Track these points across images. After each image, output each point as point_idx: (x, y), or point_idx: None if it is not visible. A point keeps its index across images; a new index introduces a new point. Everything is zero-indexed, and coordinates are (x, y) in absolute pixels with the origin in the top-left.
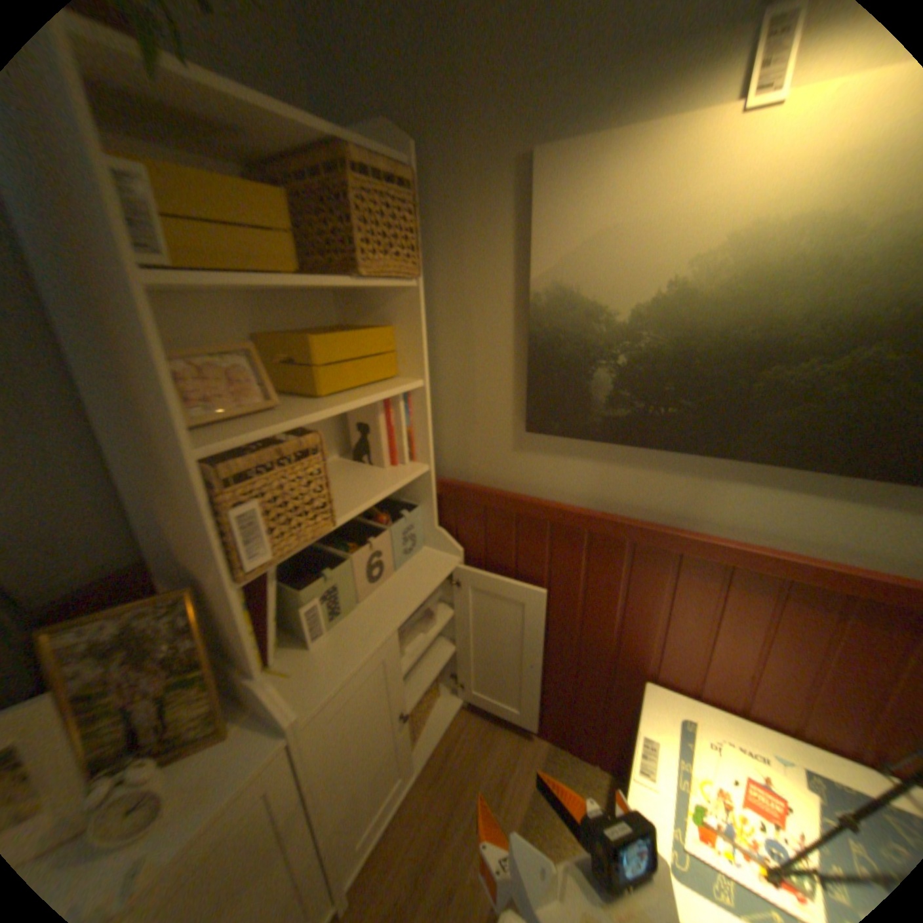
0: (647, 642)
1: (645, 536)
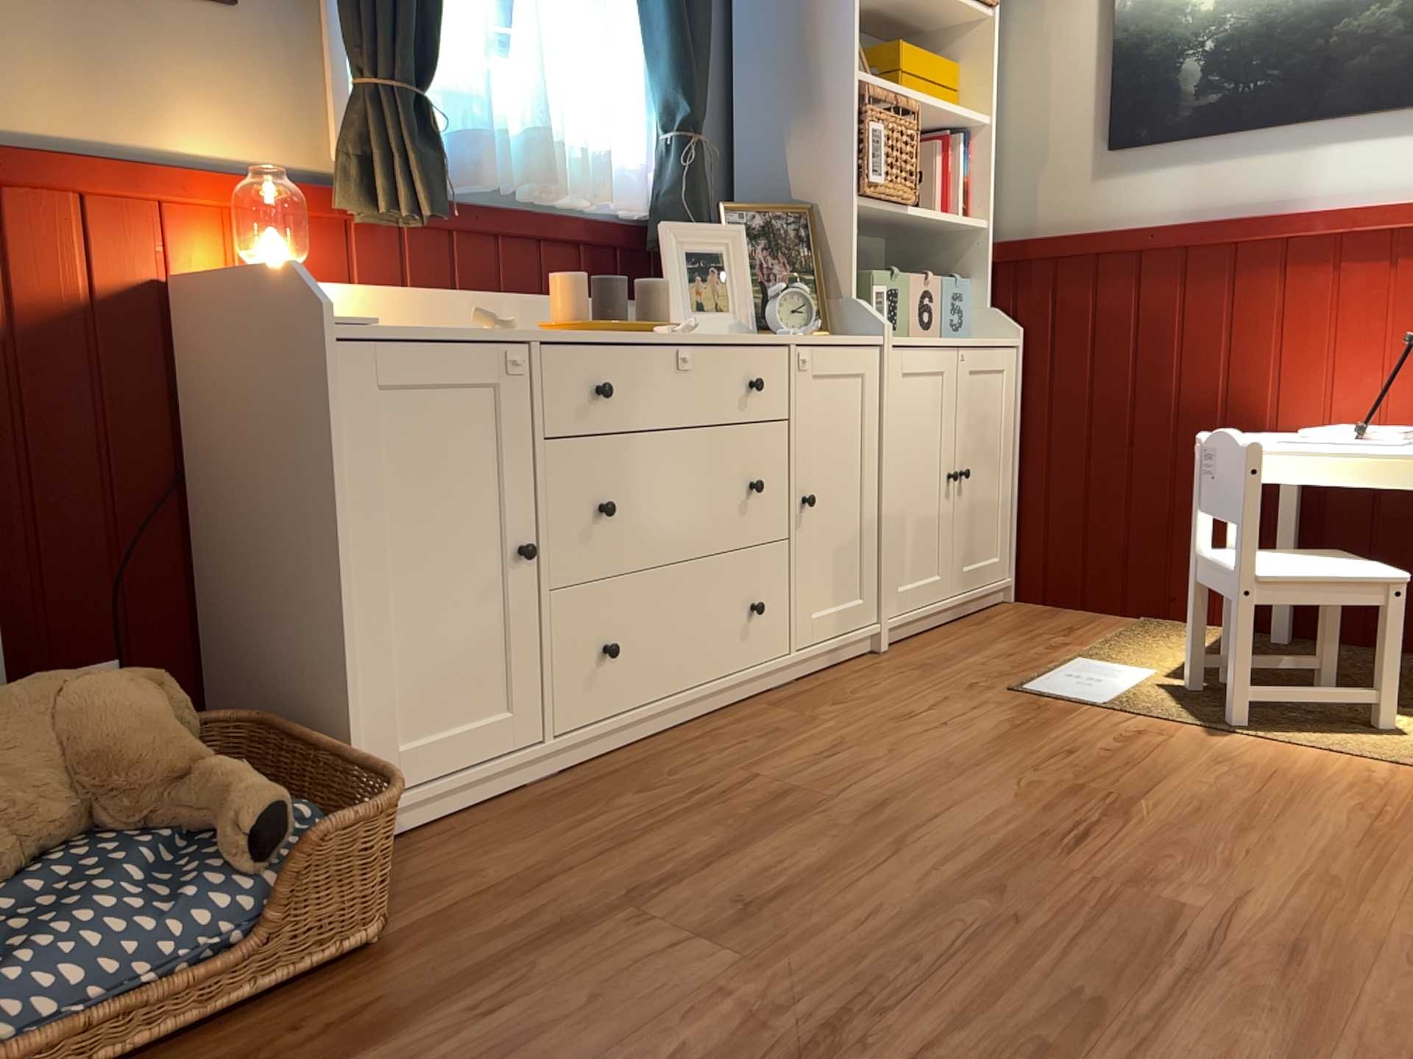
0: (1258, 377)
1: (1242, 230)
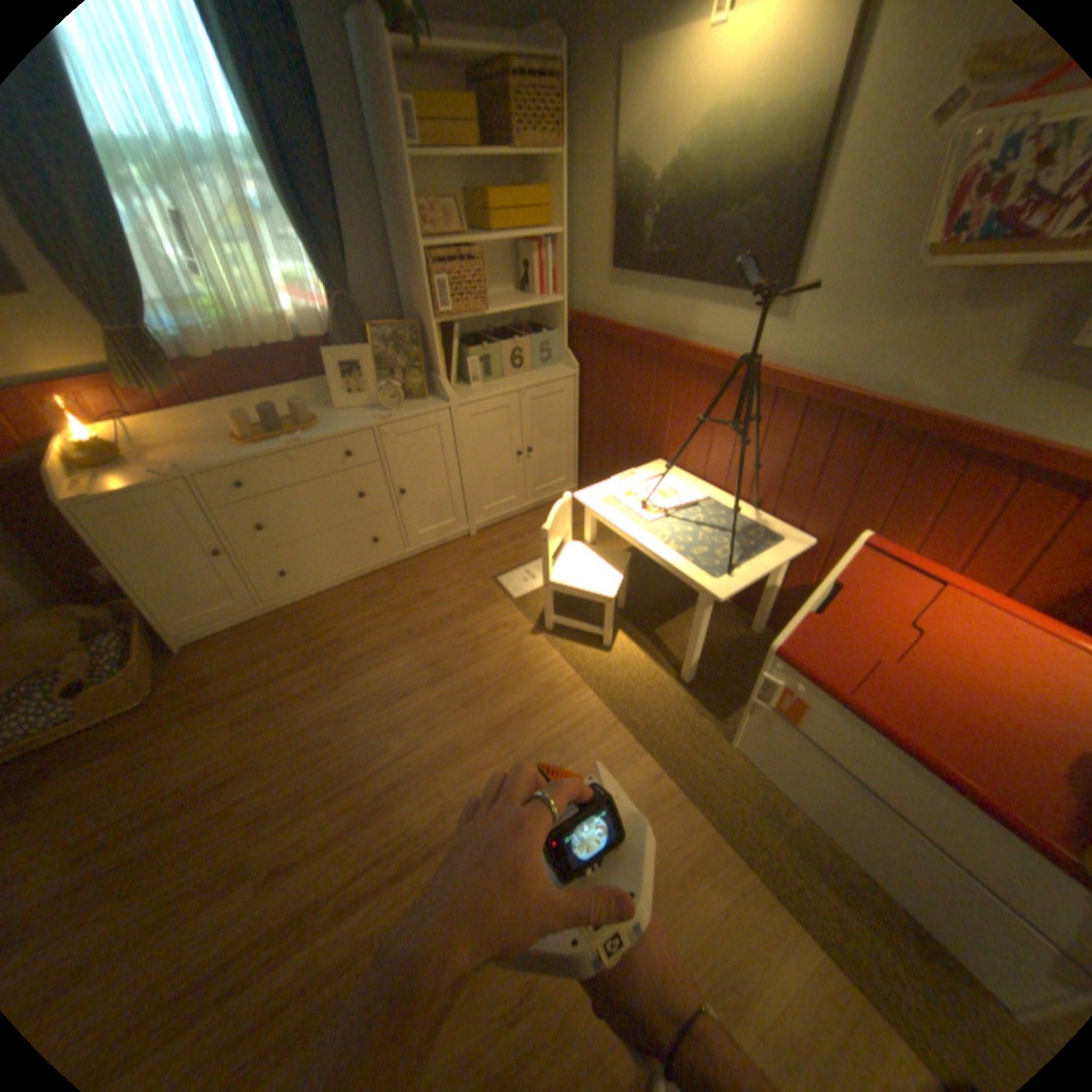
0: (662, 430)
1: (660, 345)
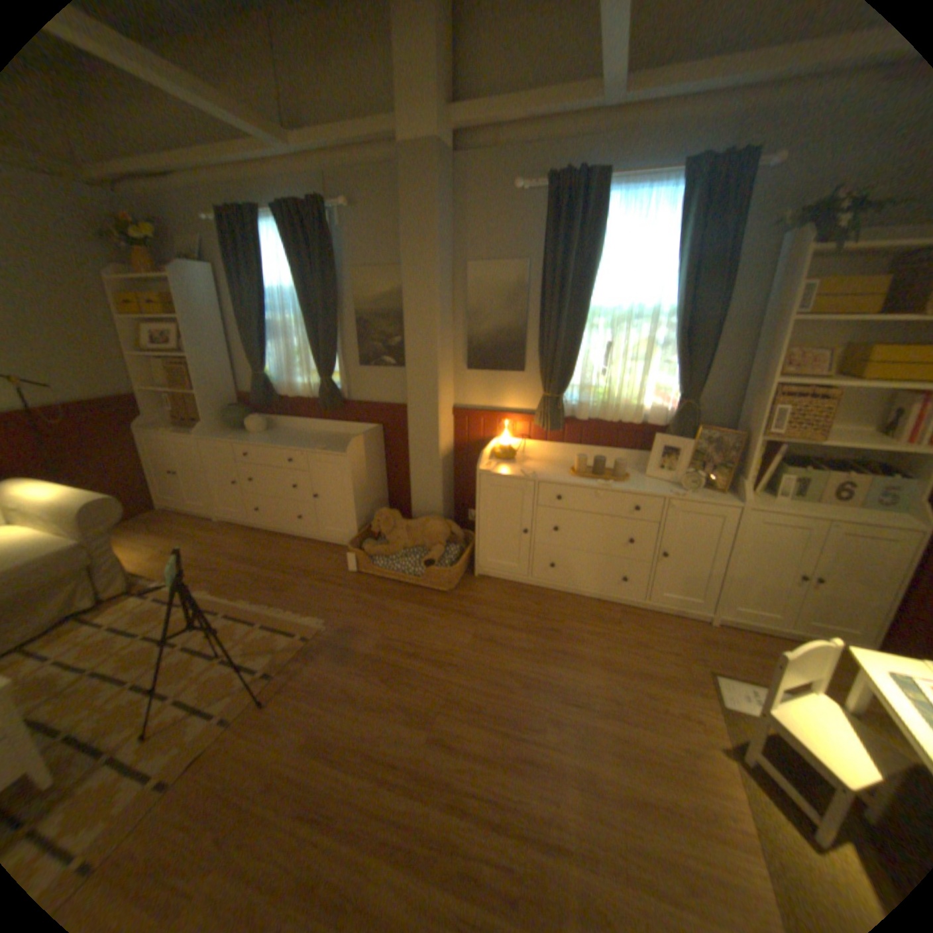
0: None
1: None
